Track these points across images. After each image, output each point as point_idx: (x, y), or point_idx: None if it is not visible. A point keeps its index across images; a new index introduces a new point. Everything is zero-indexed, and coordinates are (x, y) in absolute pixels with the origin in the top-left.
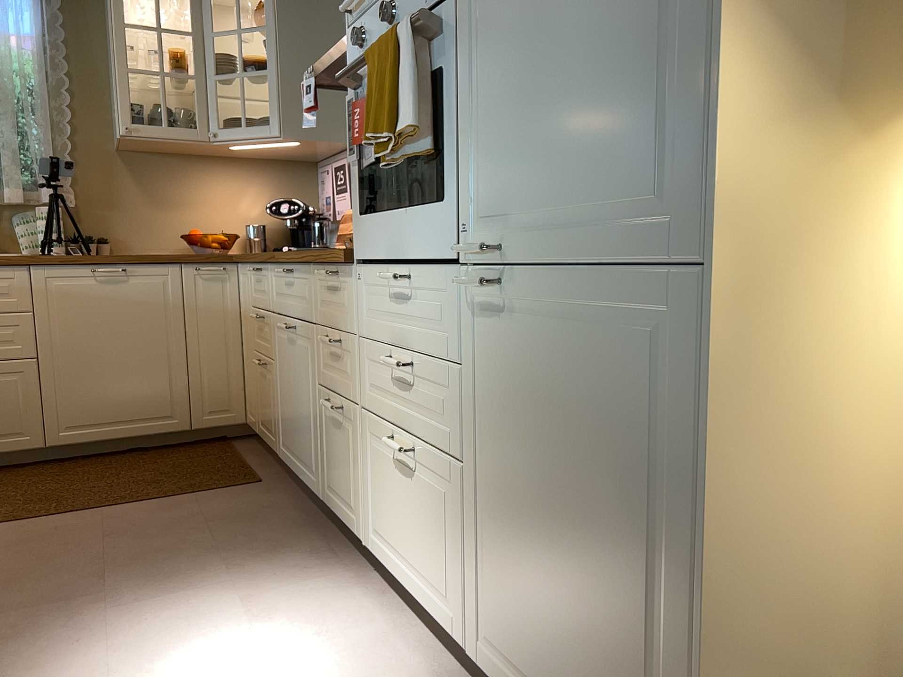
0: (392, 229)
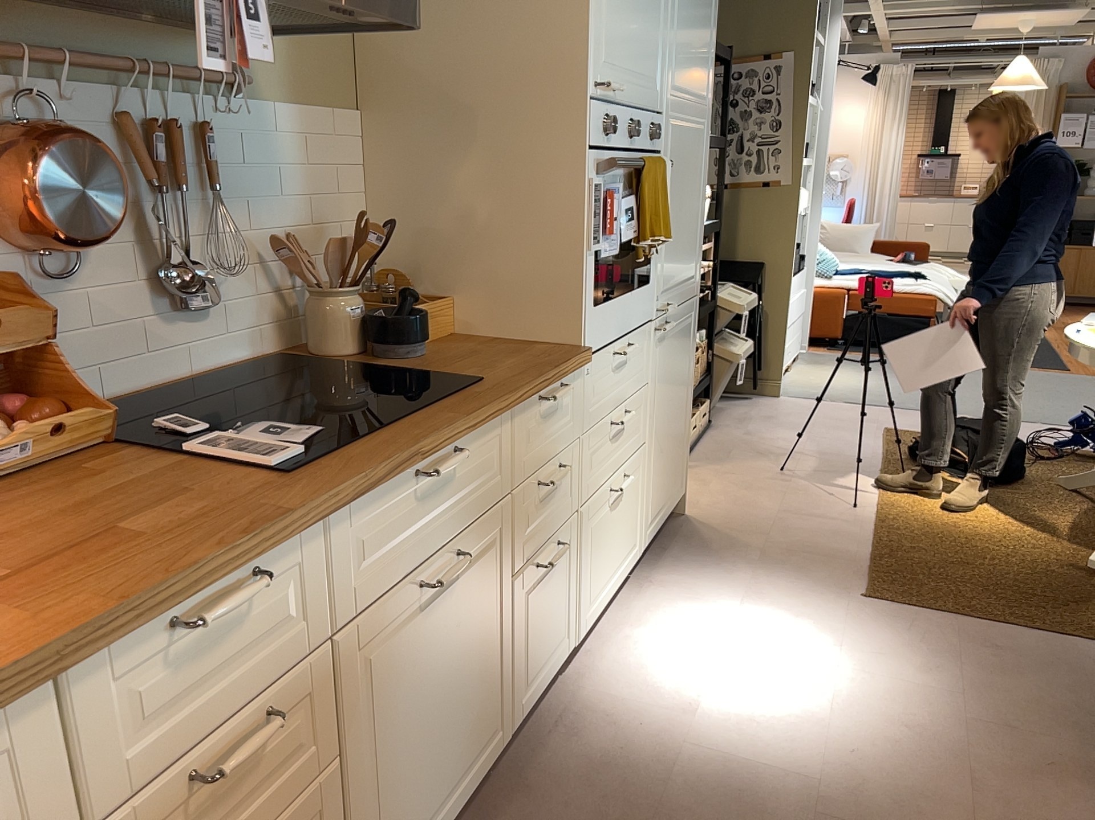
0: (620, 311)
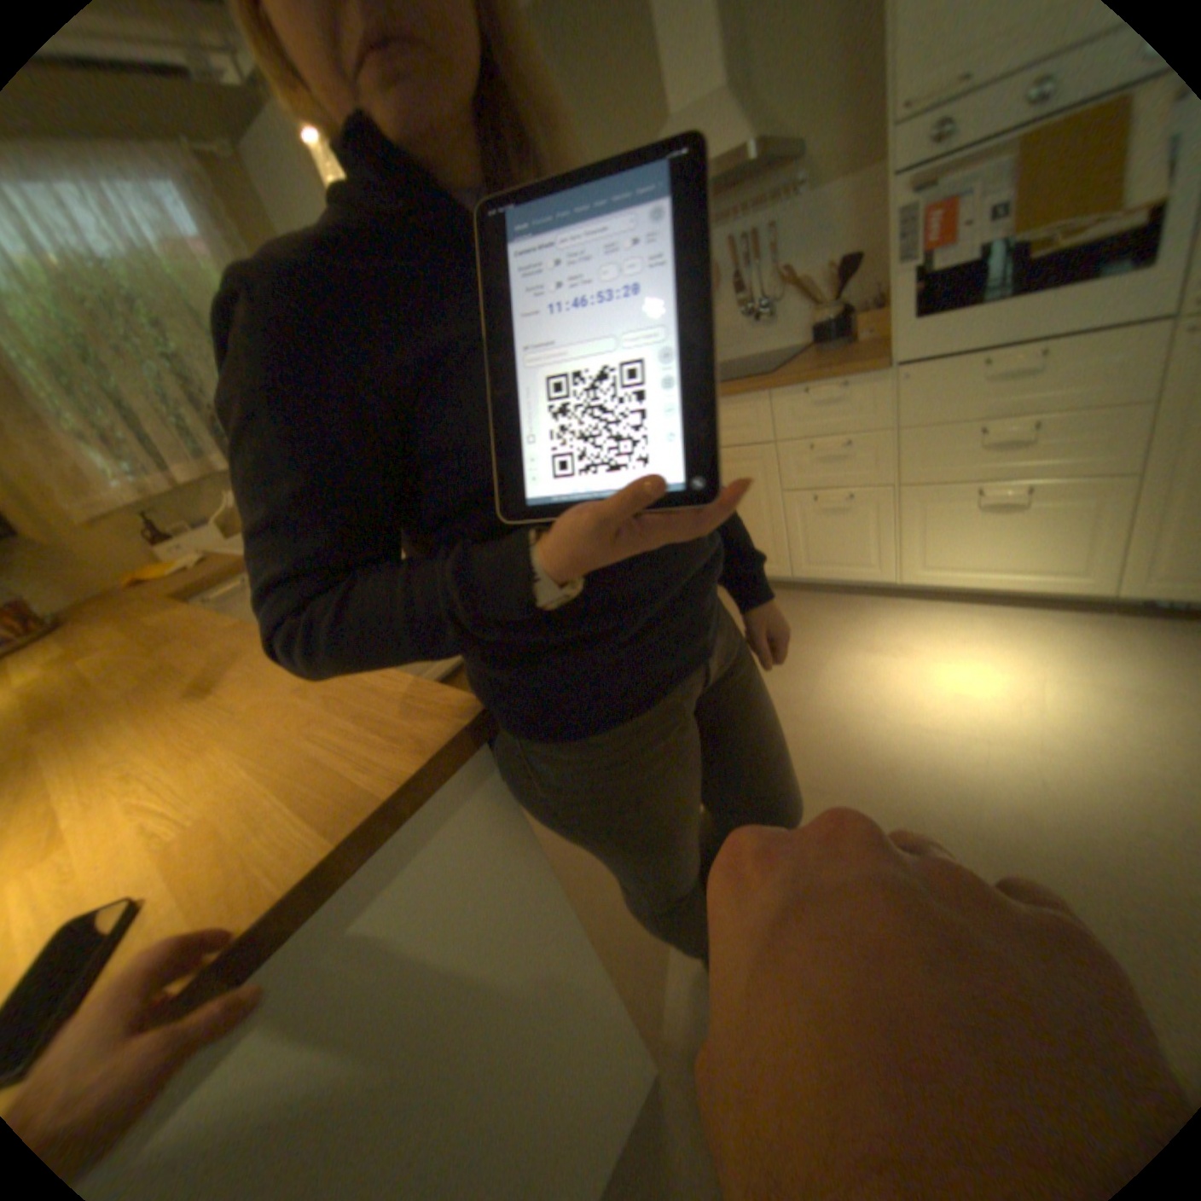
0: (1003, 315)
